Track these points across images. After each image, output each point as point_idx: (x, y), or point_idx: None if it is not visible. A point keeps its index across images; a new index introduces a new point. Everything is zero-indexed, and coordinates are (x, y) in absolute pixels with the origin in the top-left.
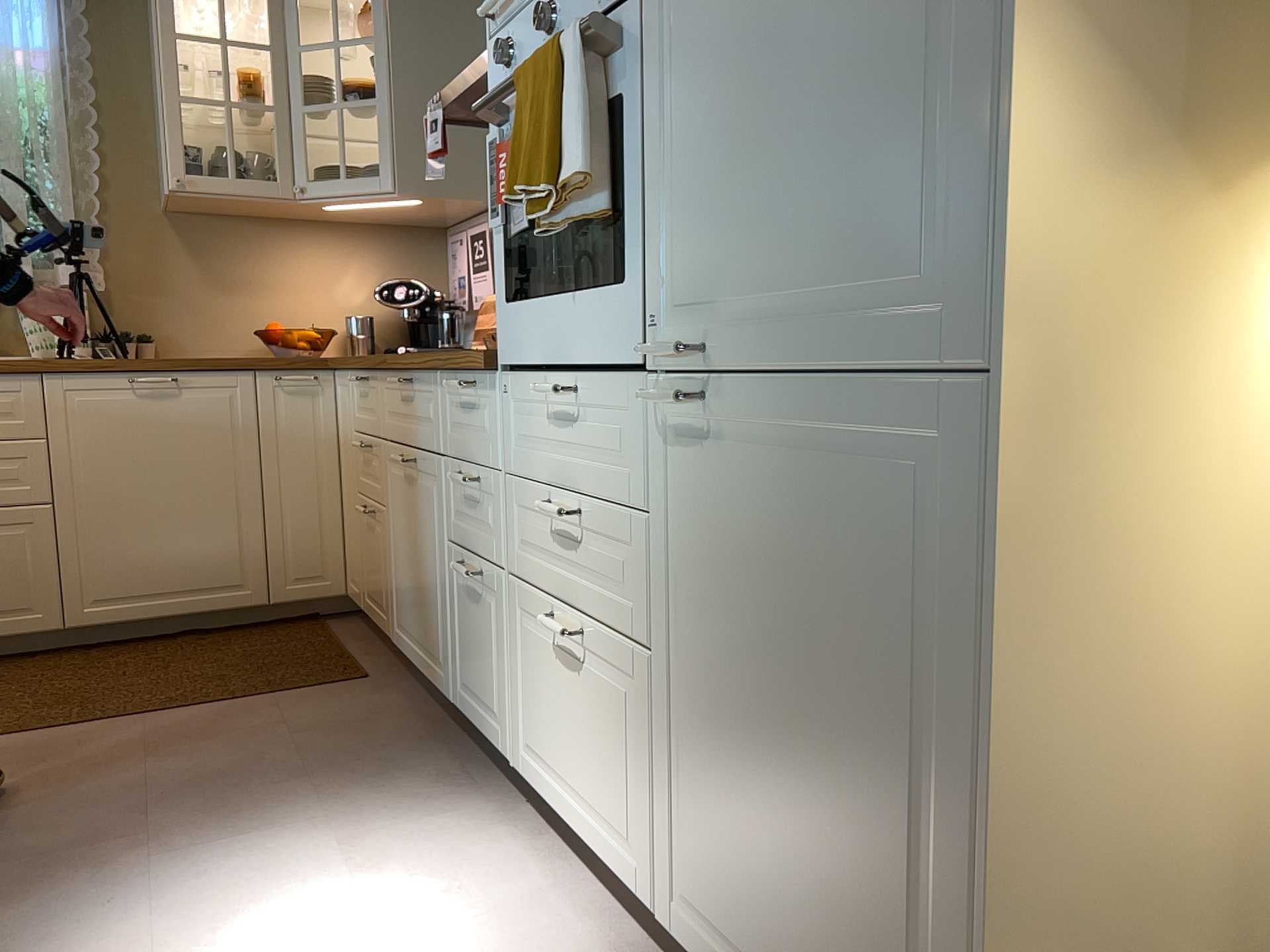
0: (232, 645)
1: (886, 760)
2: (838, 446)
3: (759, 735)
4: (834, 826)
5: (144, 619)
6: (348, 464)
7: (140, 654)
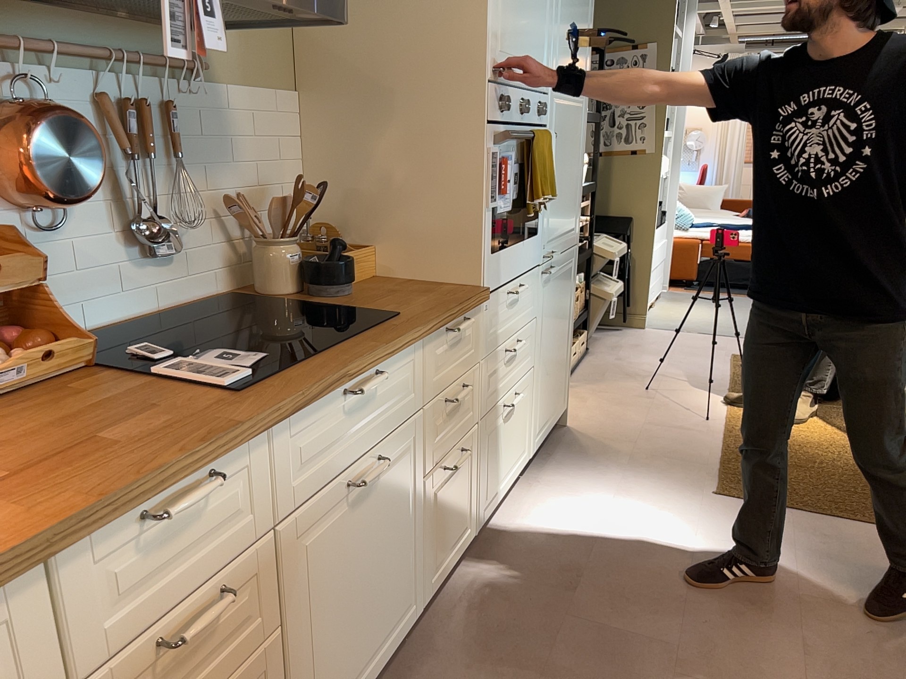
0: None
1: (565, 330)
2: (565, 267)
3: (552, 353)
4: (560, 356)
5: None
6: None
7: None
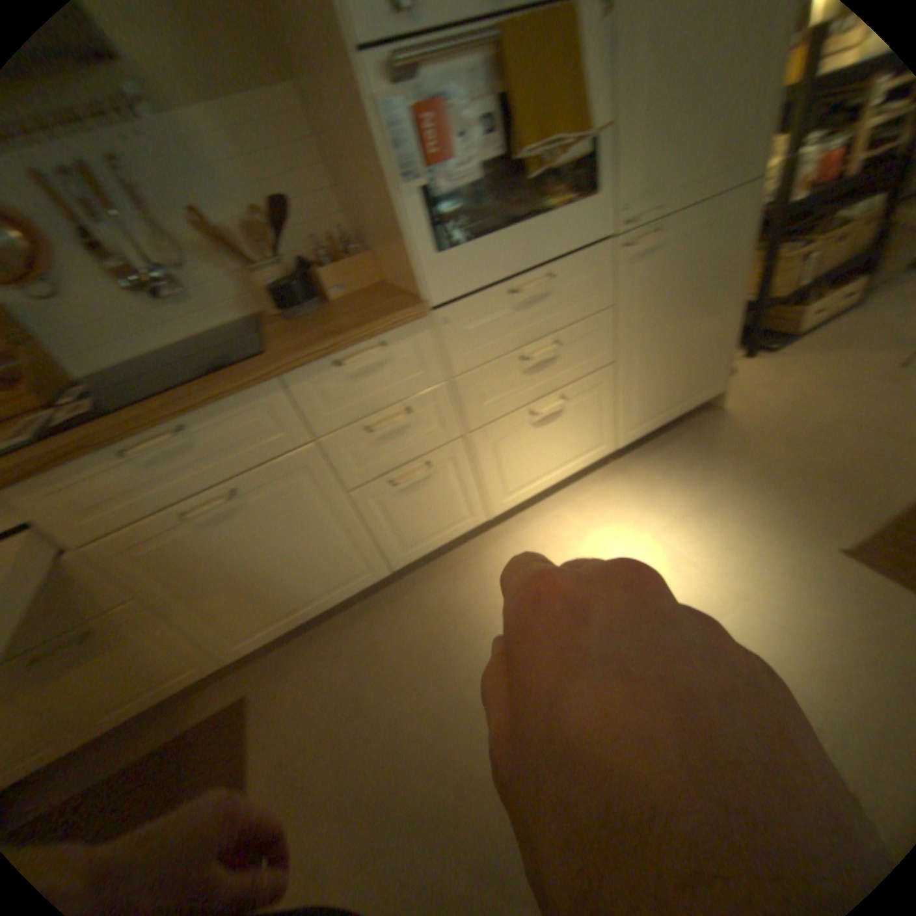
0: None
1: (719, 304)
2: (714, 219)
3: (674, 339)
4: (701, 338)
5: None
6: None
7: None
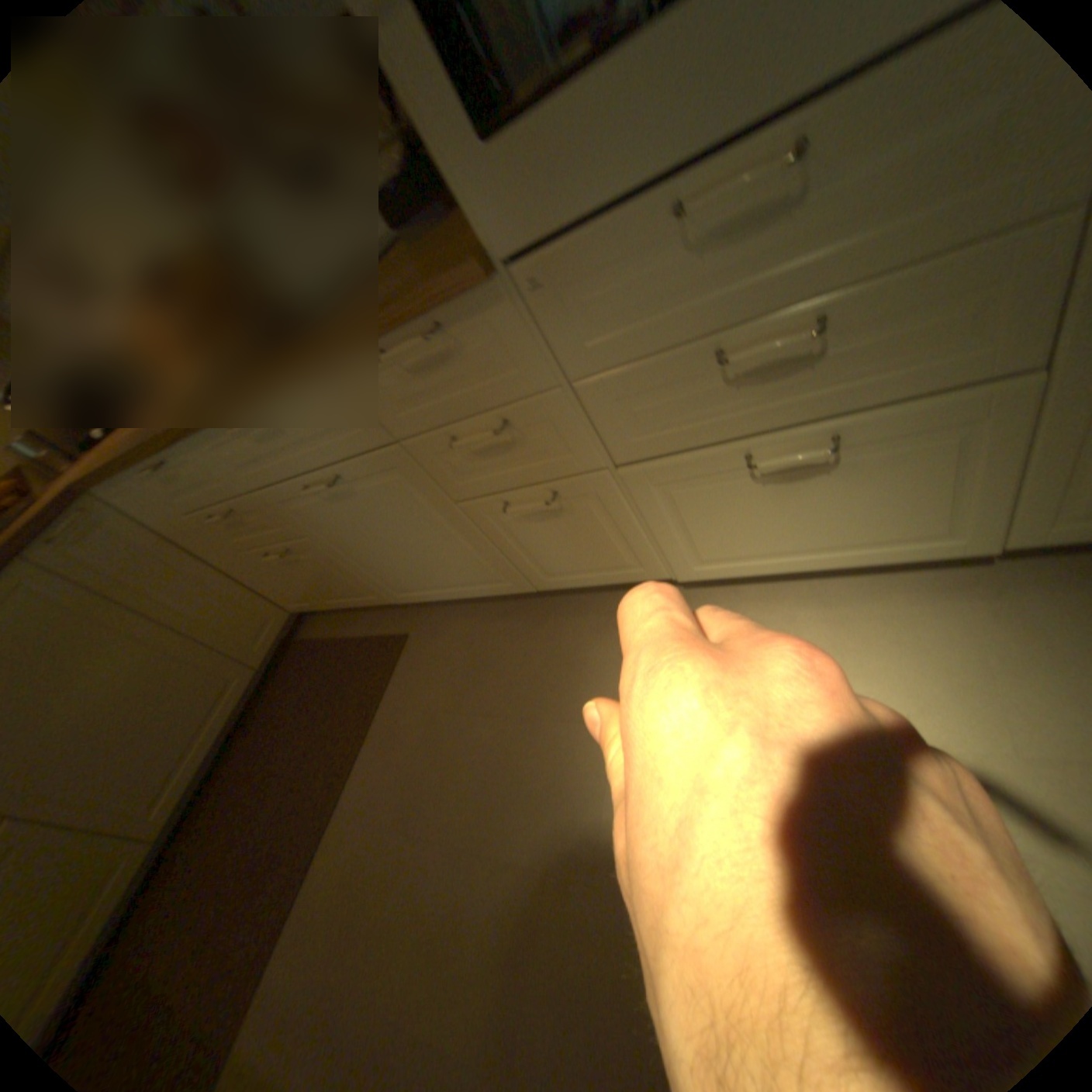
0: (275, 714)
1: None
2: None
3: None
4: None
5: (196, 774)
6: (199, 545)
7: (229, 789)
